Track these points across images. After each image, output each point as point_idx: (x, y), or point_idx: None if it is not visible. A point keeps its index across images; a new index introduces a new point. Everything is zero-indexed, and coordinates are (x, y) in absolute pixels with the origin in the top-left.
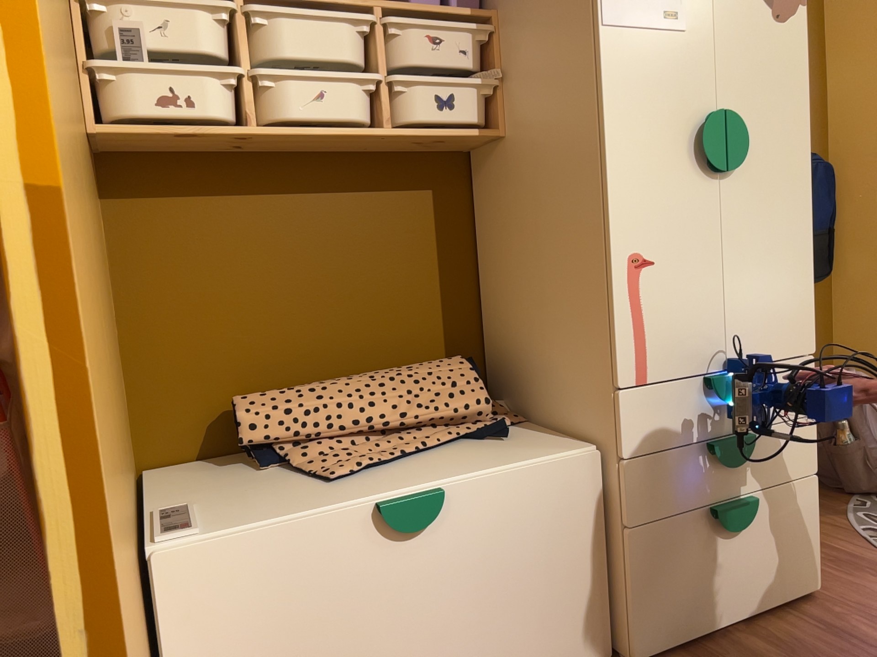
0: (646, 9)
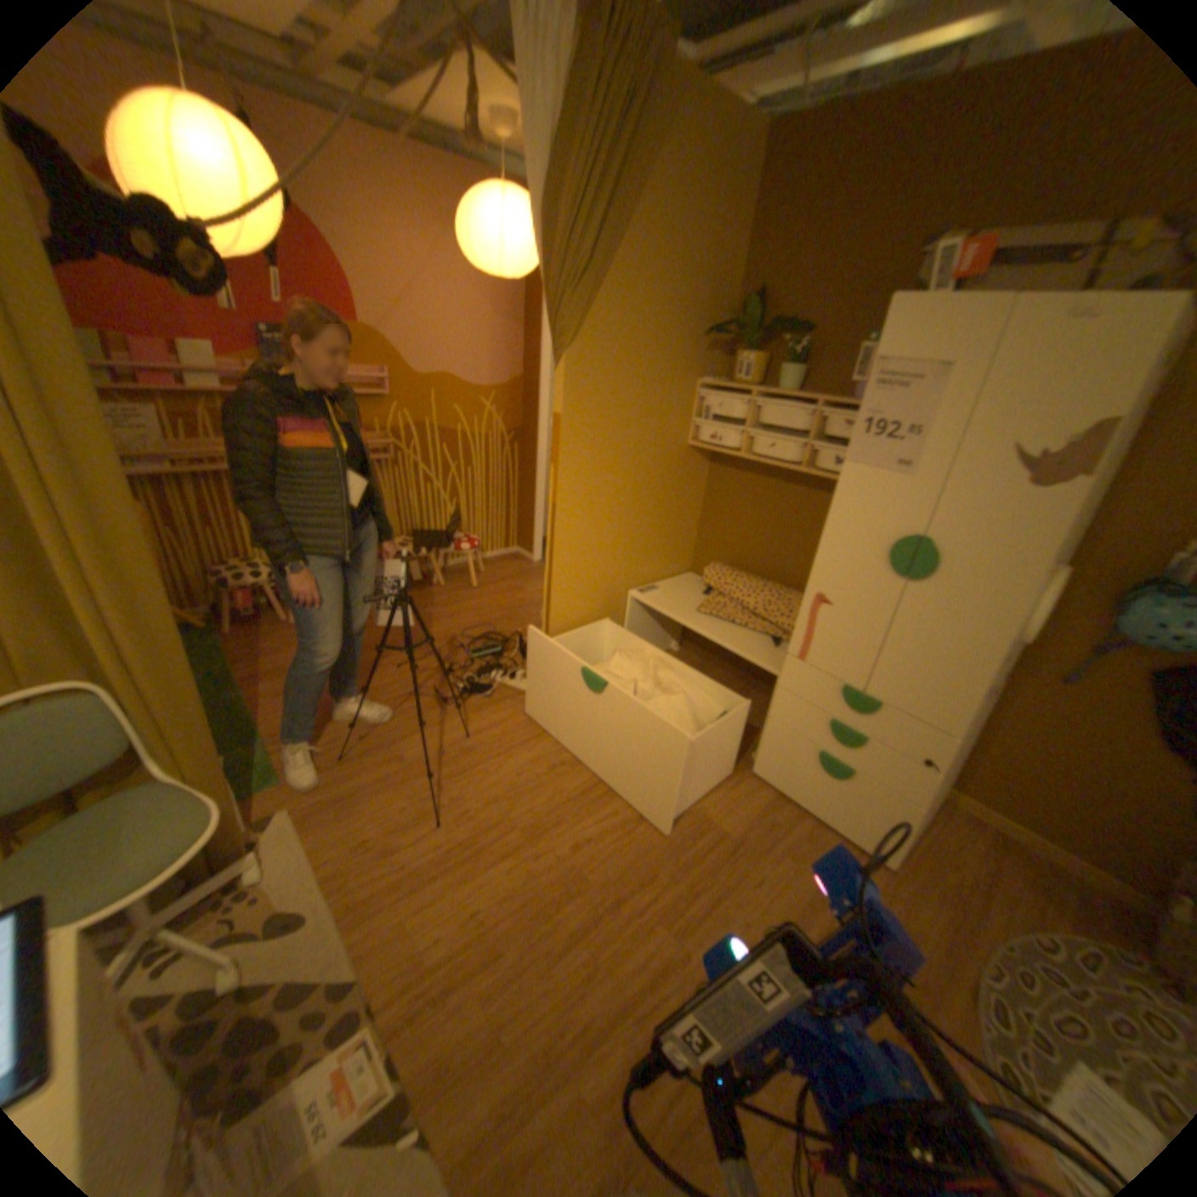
0: (881, 456)
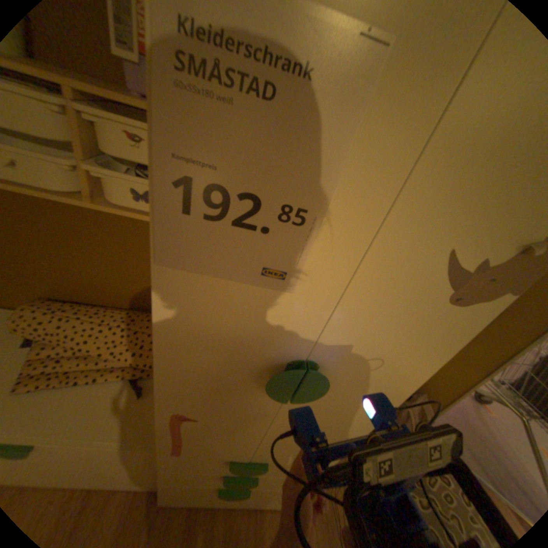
0: (234, 257)
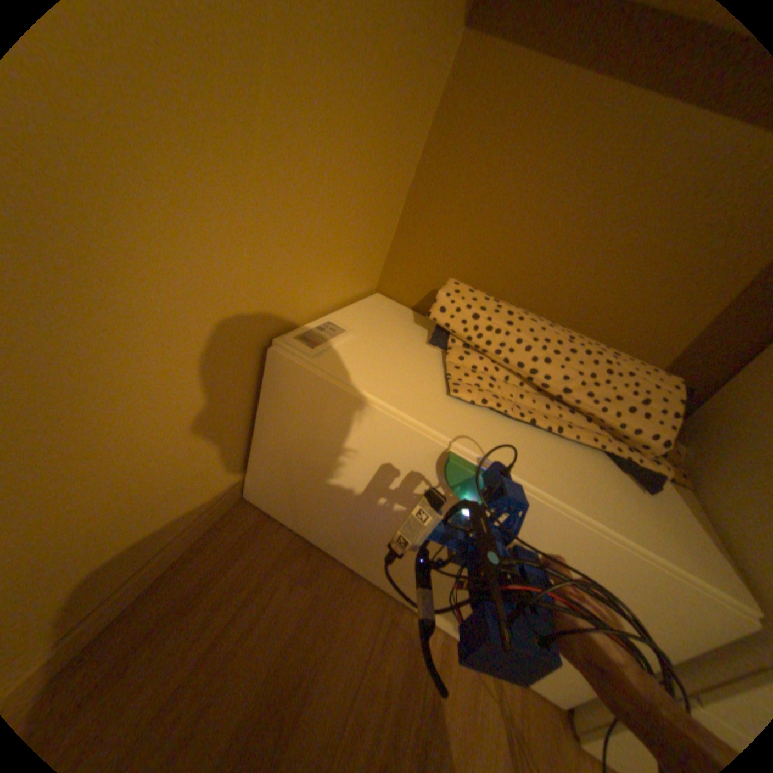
0: None
